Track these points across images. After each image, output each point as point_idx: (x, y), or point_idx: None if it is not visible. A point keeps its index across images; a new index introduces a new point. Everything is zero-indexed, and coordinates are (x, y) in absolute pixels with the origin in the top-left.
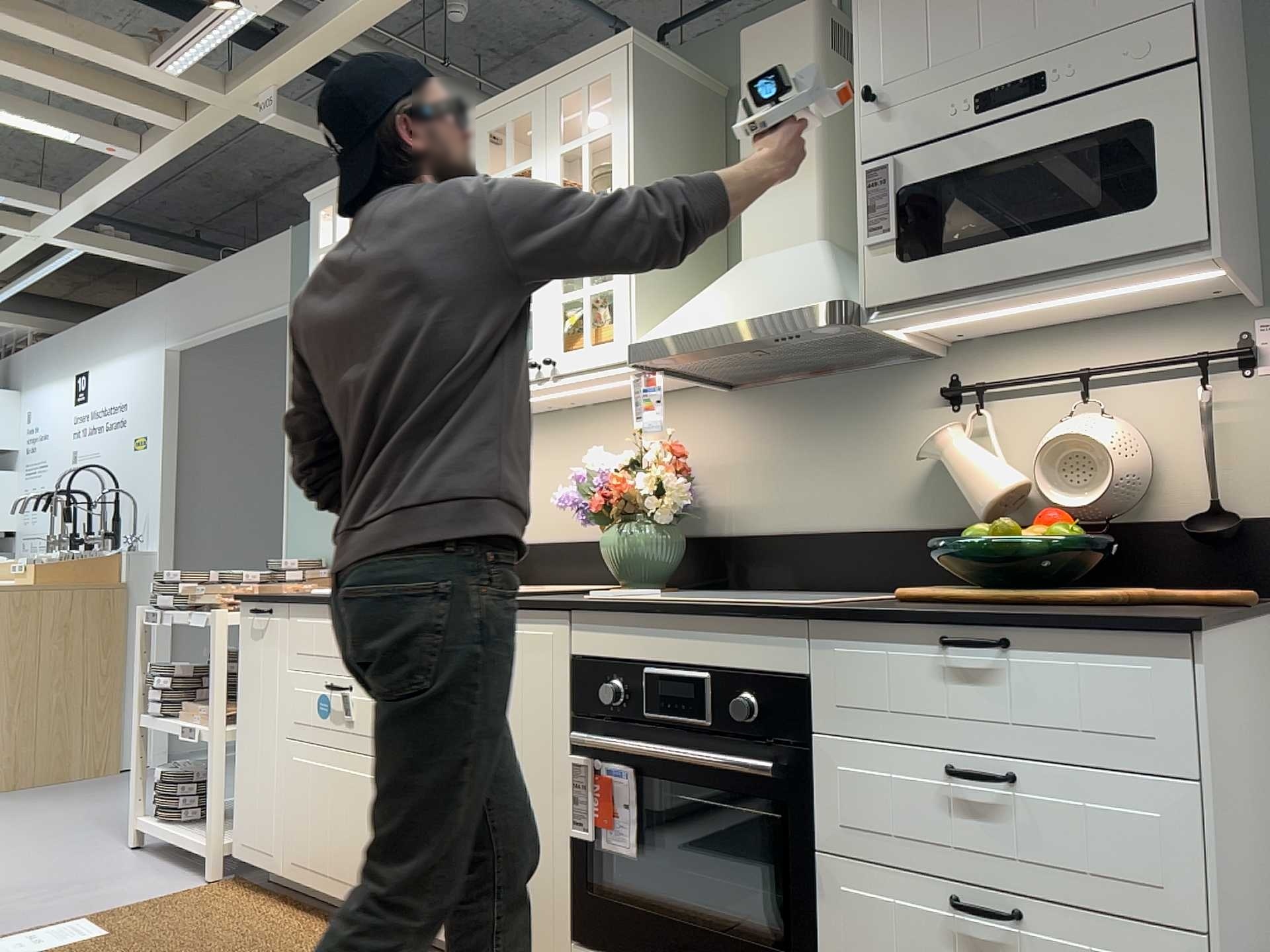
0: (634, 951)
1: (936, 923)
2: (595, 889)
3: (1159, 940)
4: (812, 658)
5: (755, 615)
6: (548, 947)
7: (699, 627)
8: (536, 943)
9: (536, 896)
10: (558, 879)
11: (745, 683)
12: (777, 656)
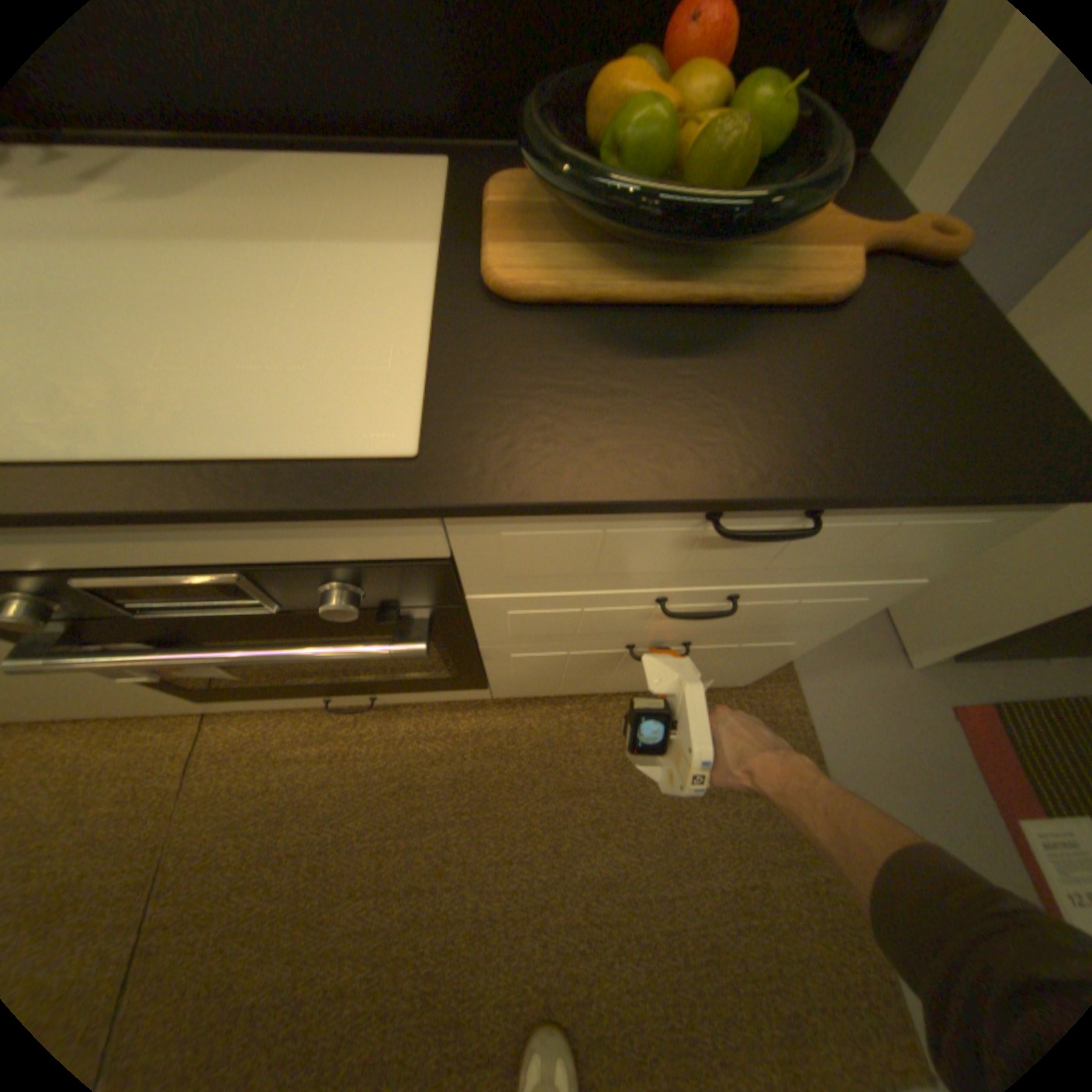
0: (279, 695)
1: (604, 654)
2: (193, 686)
3: (796, 636)
4: (448, 542)
5: (301, 517)
6: (167, 709)
7: (148, 524)
8: (150, 709)
9: (113, 700)
10: (133, 692)
11: (319, 571)
12: (374, 545)
